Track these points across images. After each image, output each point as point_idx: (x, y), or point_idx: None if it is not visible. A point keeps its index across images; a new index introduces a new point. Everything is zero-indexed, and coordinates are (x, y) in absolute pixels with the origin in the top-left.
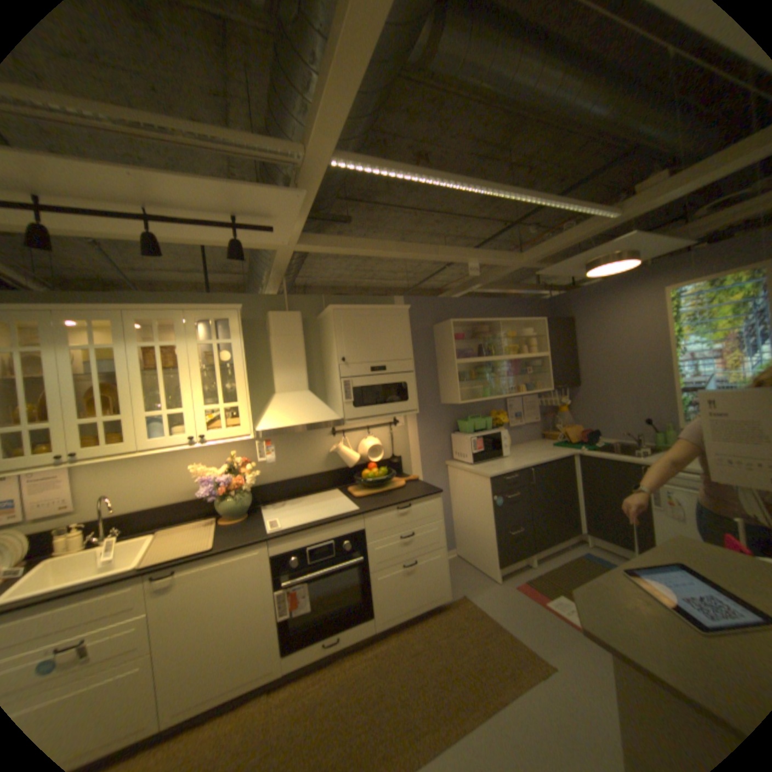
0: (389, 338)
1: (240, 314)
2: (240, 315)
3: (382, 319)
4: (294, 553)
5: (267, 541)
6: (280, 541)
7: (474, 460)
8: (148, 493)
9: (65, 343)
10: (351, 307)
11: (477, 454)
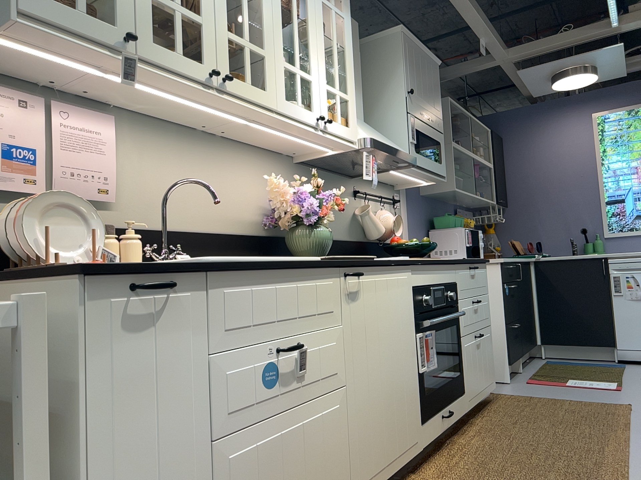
0: (431, 88)
1: None
2: None
3: (428, 65)
4: (425, 290)
5: (414, 264)
6: (418, 270)
7: (467, 254)
8: (198, 207)
9: None
10: (413, 37)
11: (470, 247)
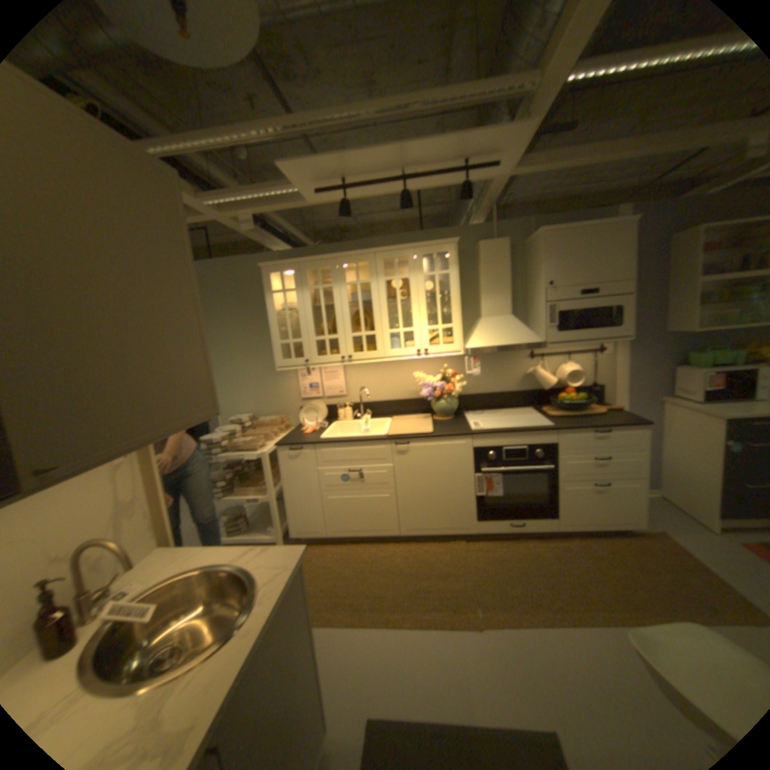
0: (607, 256)
1: (456, 246)
2: (456, 247)
3: (602, 235)
4: (493, 449)
5: (473, 435)
6: (483, 437)
7: (707, 398)
8: (387, 389)
9: (340, 281)
10: (565, 226)
11: (712, 391)
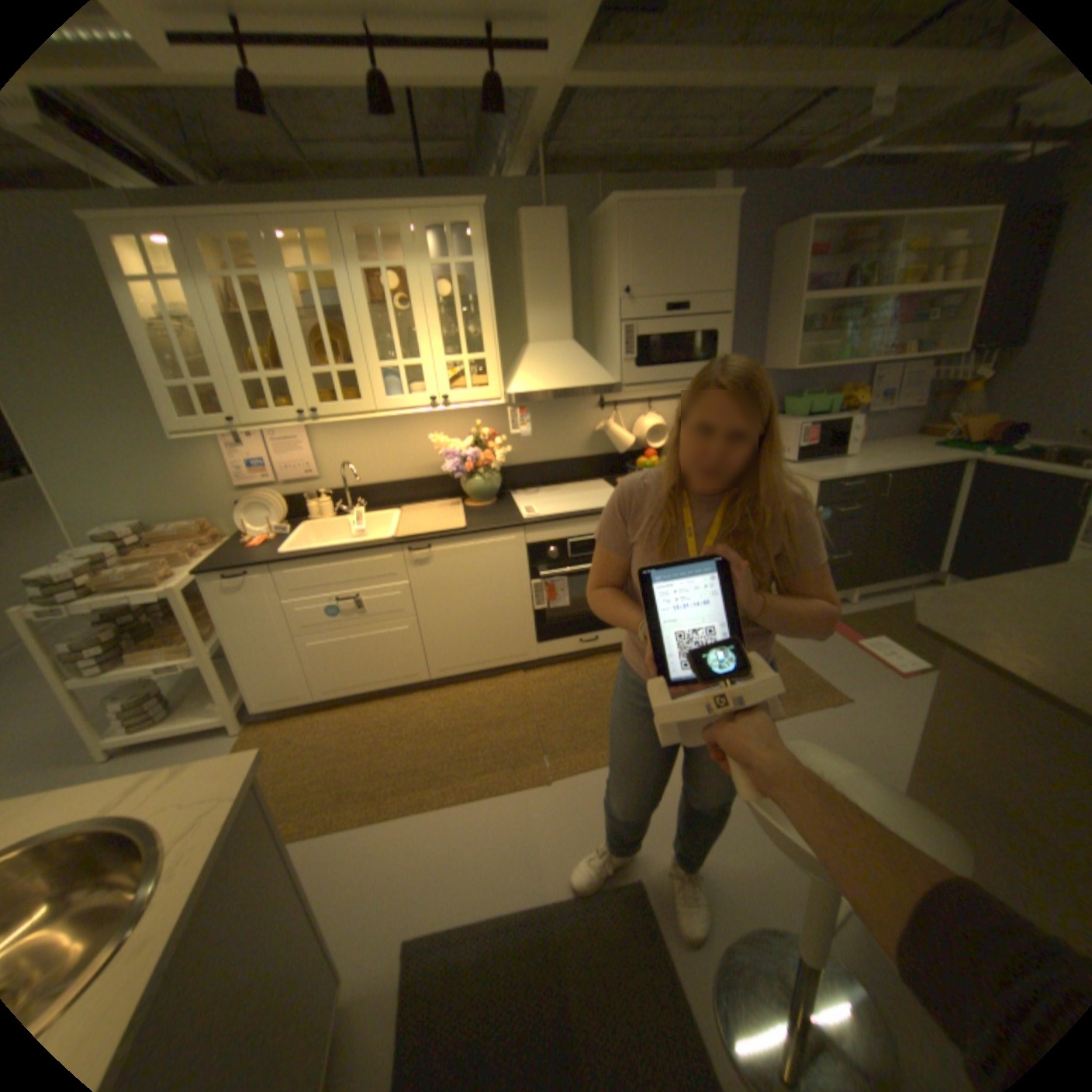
0: (700, 253)
1: (481, 215)
2: (481, 217)
3: (695, 217)
4: (554, 544)
5: (525, 527)
6: (539, 529)
7: (800, 456)
8: (388, 464)
9: (275, 265)
10: (646, 195)
11: (806, 448)
